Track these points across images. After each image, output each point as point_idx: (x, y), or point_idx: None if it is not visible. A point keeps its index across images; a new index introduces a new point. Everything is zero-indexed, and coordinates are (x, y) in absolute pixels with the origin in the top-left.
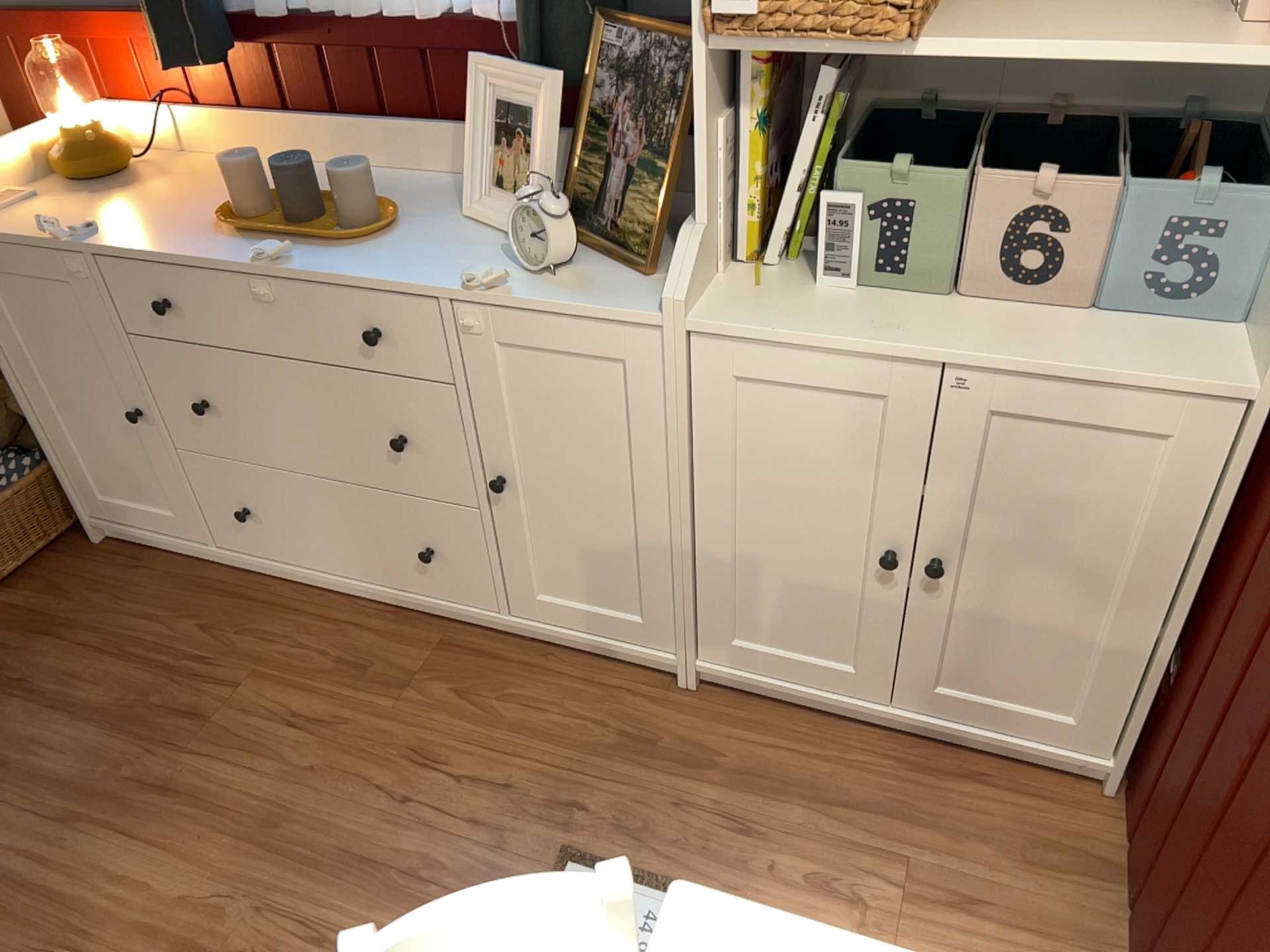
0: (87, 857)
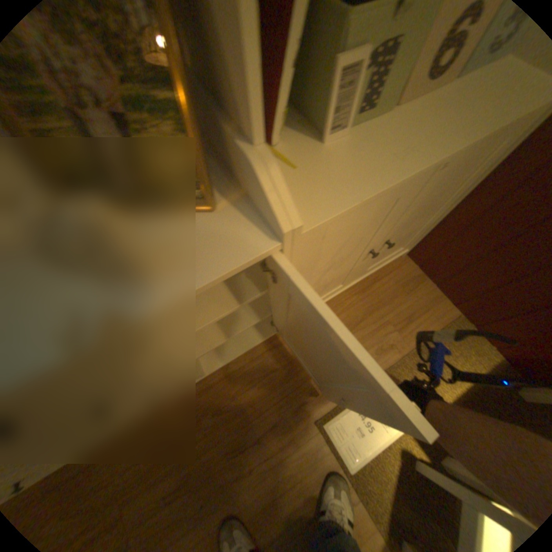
0: None
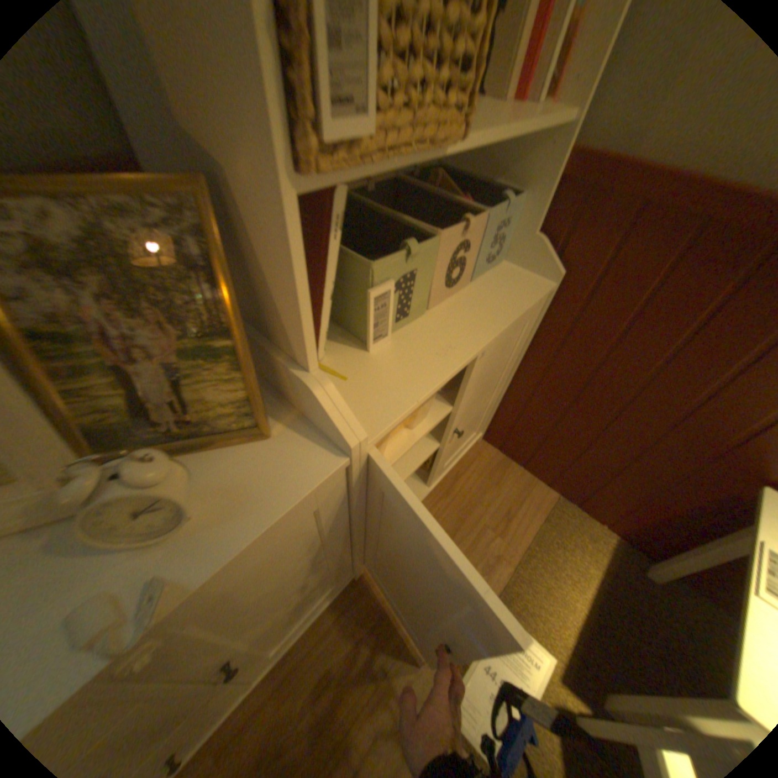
0: None
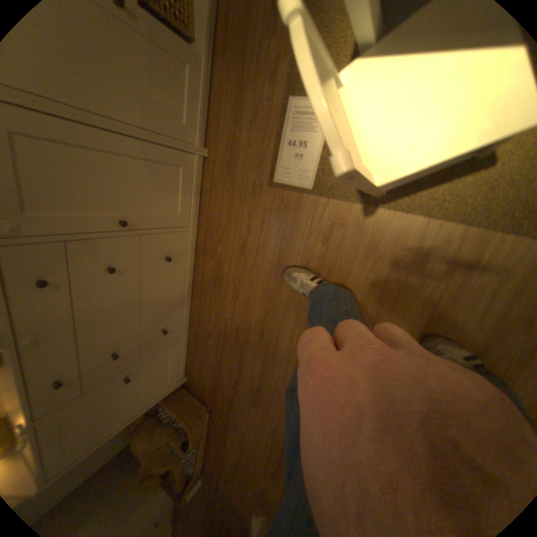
0: (284, 353)
